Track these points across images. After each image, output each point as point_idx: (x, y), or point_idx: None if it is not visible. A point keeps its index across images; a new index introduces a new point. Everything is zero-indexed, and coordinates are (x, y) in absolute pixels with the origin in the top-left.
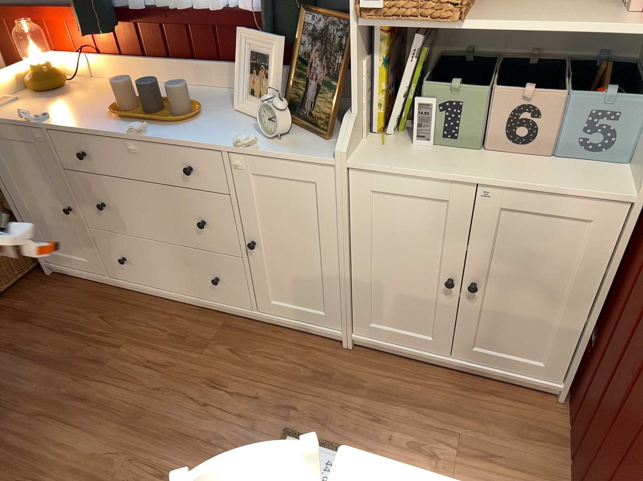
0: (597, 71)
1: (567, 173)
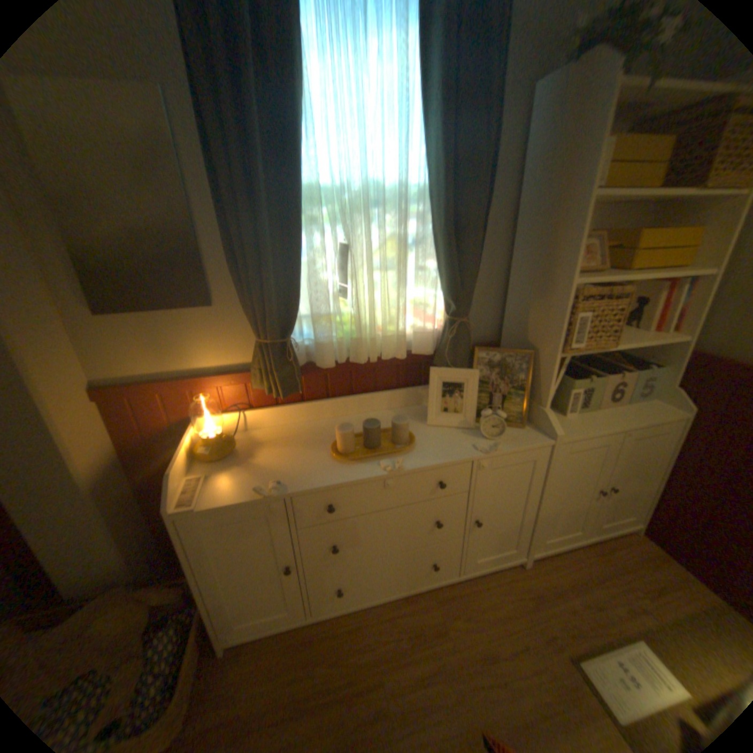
0: (616, 356)
1: (648, 411)
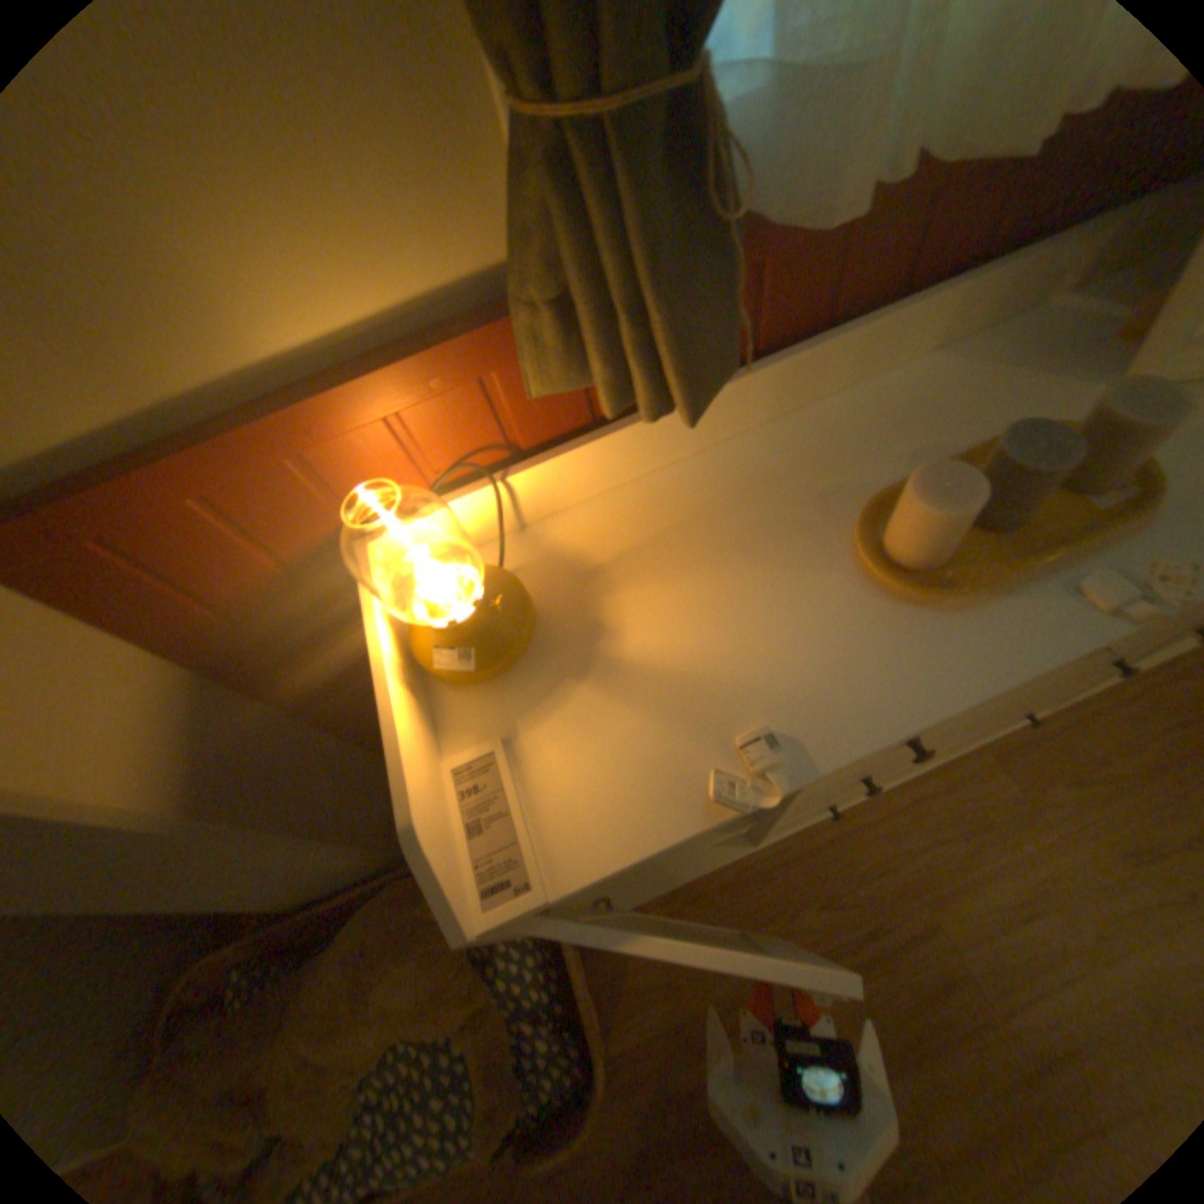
0: None
1: None
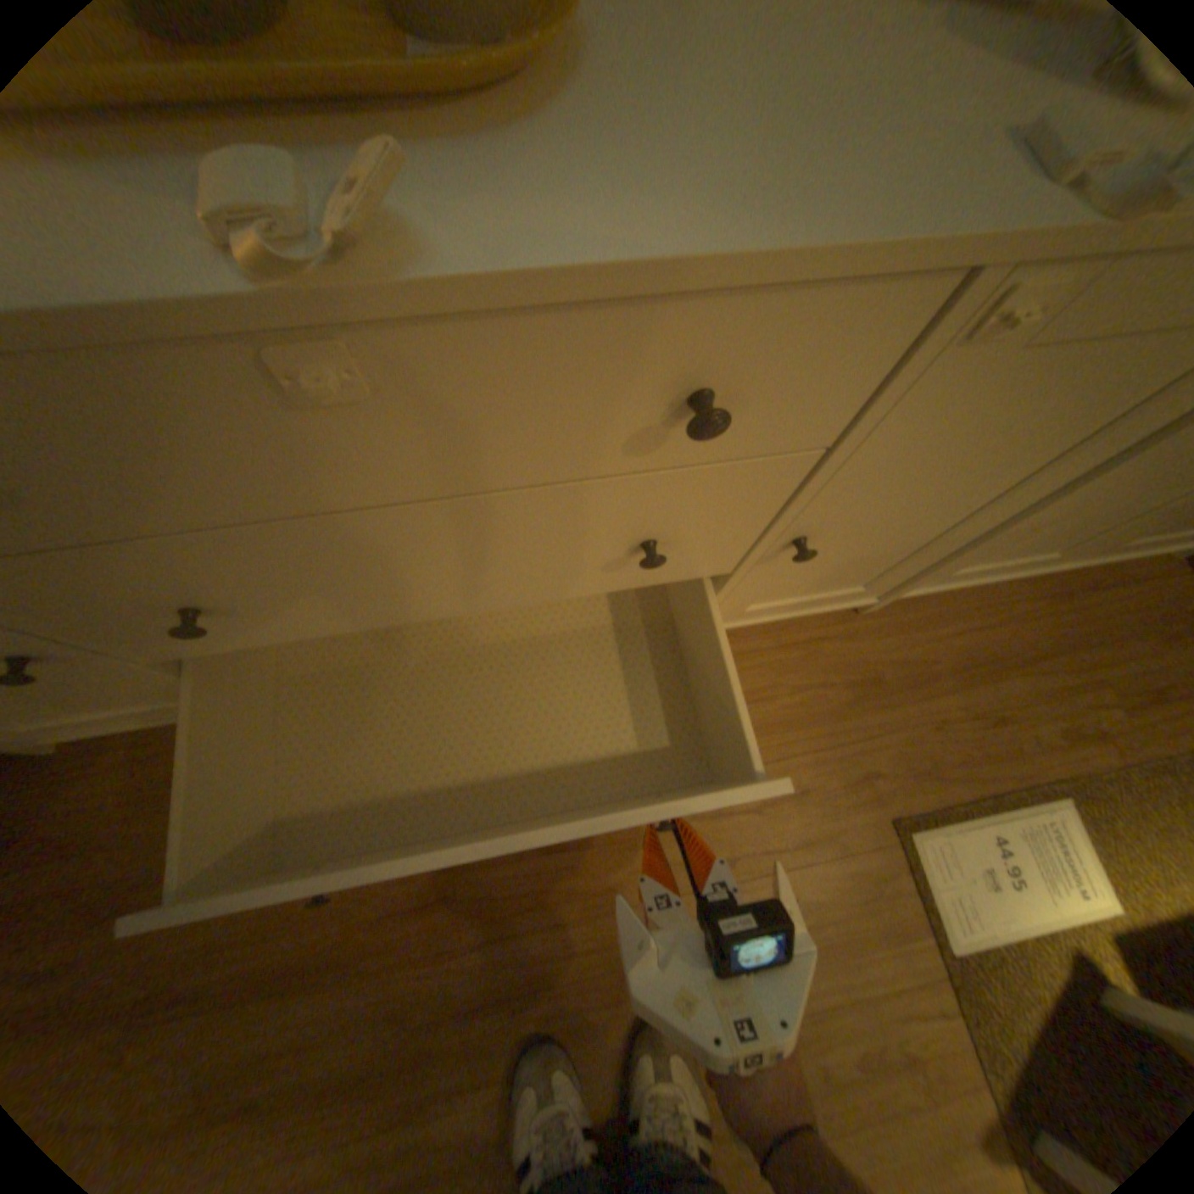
0: None
1: None
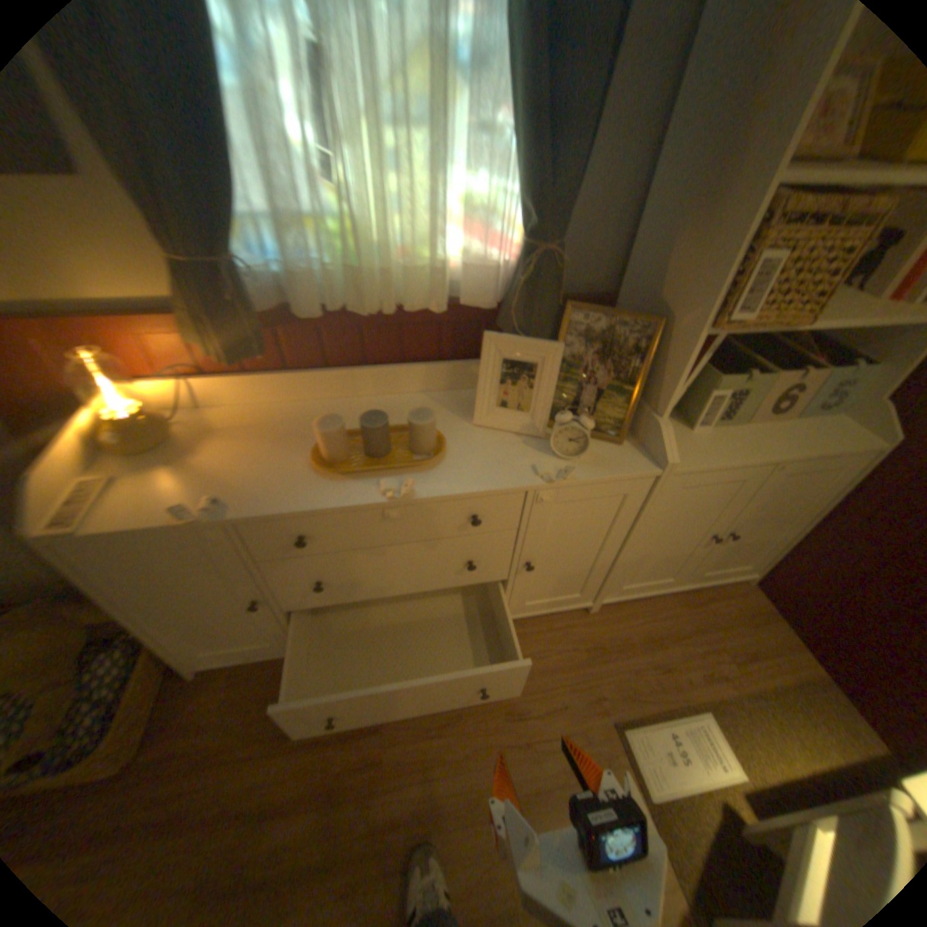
0: (804, 336)
1: (824, 432)
